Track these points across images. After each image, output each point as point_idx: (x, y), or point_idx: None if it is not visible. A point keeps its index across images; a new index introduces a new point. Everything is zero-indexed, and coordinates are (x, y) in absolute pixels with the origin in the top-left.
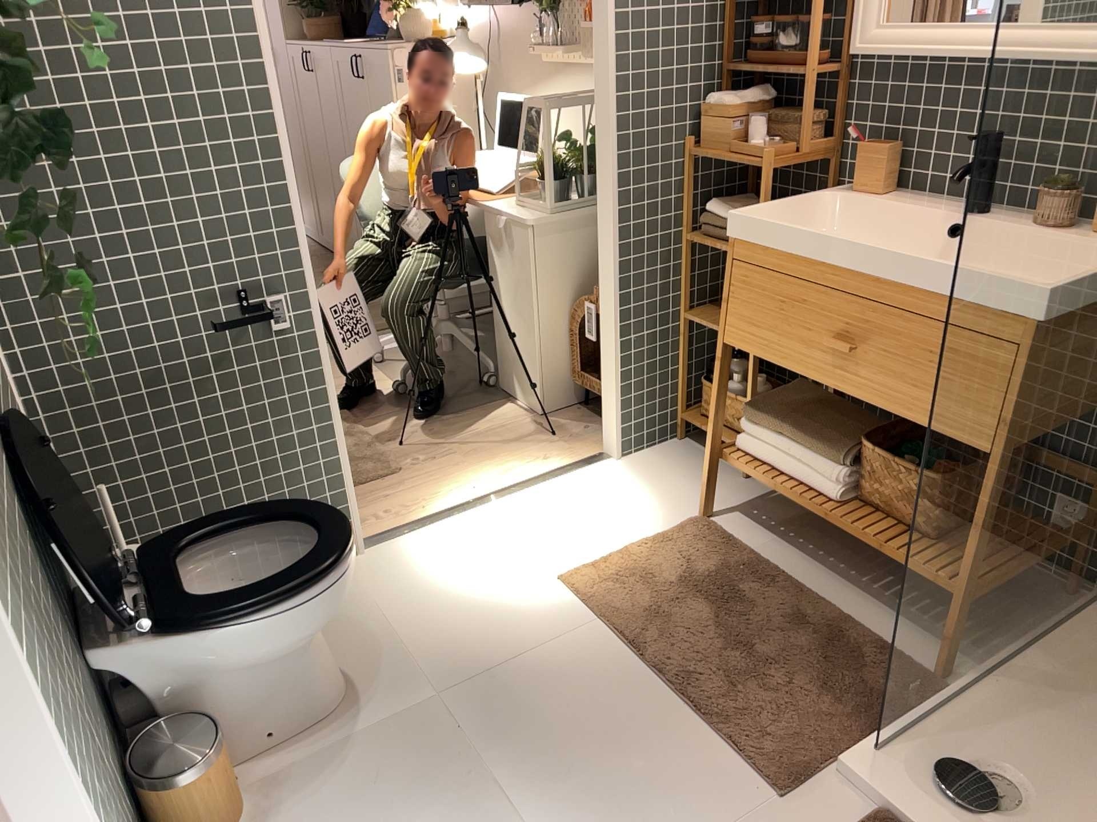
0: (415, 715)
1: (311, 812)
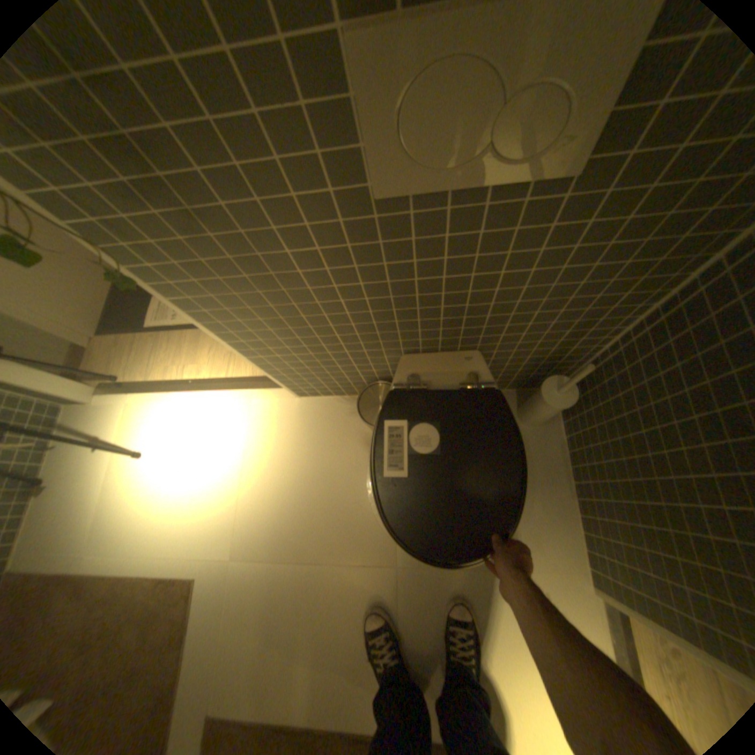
0: (388, 548)
1: (358, 469)
